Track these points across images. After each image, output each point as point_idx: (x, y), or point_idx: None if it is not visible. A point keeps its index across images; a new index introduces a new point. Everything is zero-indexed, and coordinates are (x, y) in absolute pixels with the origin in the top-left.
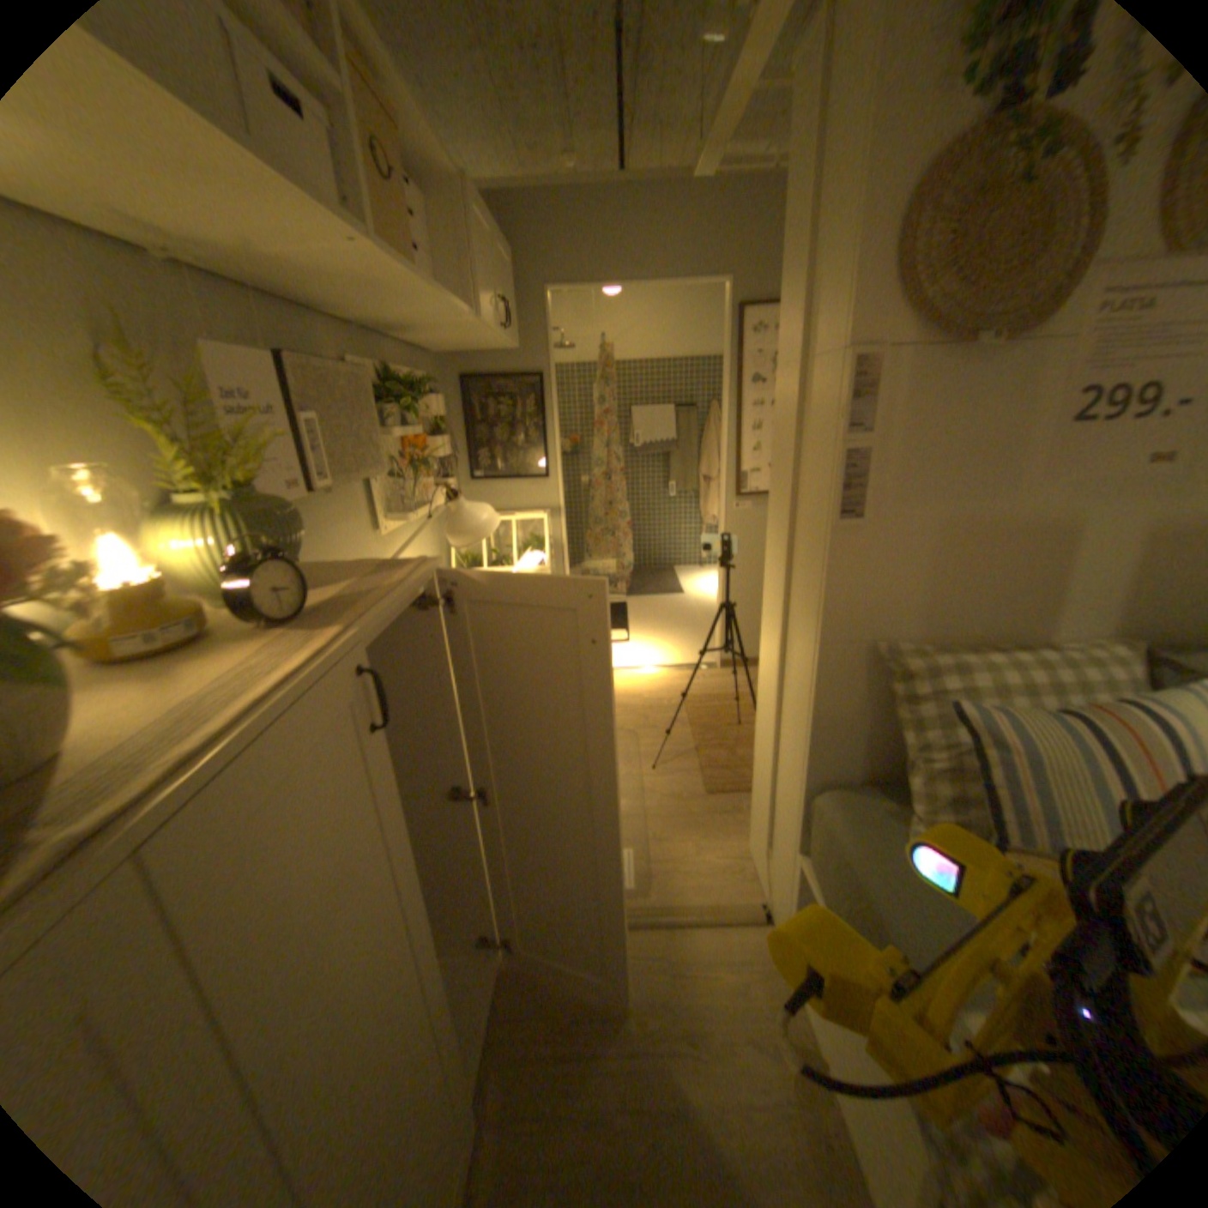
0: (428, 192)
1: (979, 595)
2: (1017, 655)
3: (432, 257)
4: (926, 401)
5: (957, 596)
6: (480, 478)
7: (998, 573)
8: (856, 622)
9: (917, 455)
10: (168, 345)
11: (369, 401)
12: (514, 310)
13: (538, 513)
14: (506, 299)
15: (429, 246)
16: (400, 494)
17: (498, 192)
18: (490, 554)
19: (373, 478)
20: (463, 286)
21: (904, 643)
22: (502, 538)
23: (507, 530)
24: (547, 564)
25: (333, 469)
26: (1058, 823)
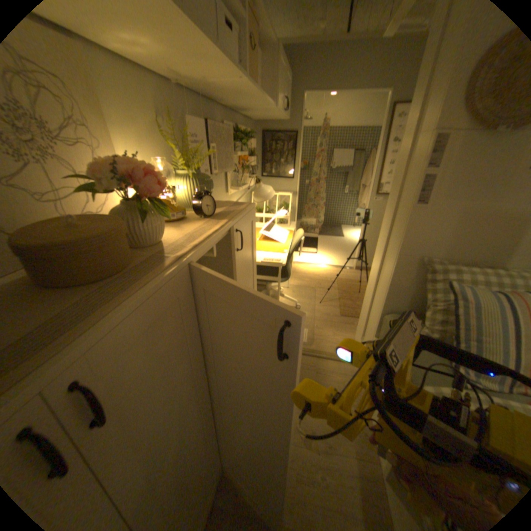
0: (263, 51)
1: (475, 243)
2: (486, 270)
3: (262, 80)
4: (467, 156)
5: (464, 243)
6: (265, 176)
7: (486, 235)
8: (416, 248)
9: (458, 179)
10: (174, 117)
11: (230, 141)
12: (289, 102)
13: (287, 194)
14: (287, 97)
15: (261, 75)
16: (236, 180)
17: (289, 45)
18: (265, 209)
19: (228, 172)
20: (272, 93)
21: (436, 259)
22: (271, 203)
23: (273, 200)
24: (287, 216)
25: (218, 167)
26: (482, 331)
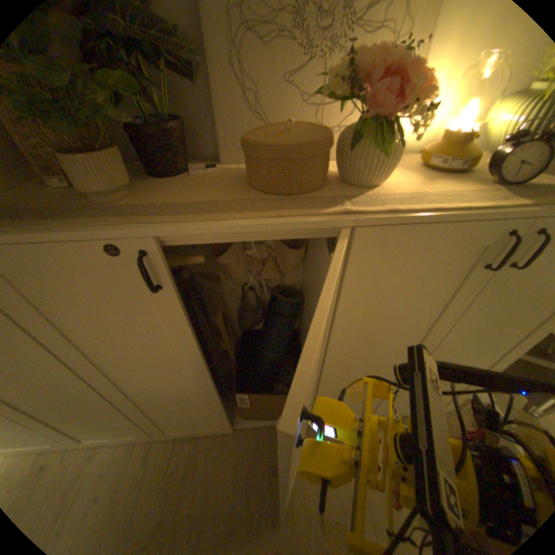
0: None
1: None
2: None
3: None
4: None
5: None
6: None
7: None
8: None
9: None
10: None
11: None
12: None
13: None
14: None
15: None
16: None
17: None
18: None
19: None
20: None
21: None
22: None
23: None
24: None
25: None
26: None
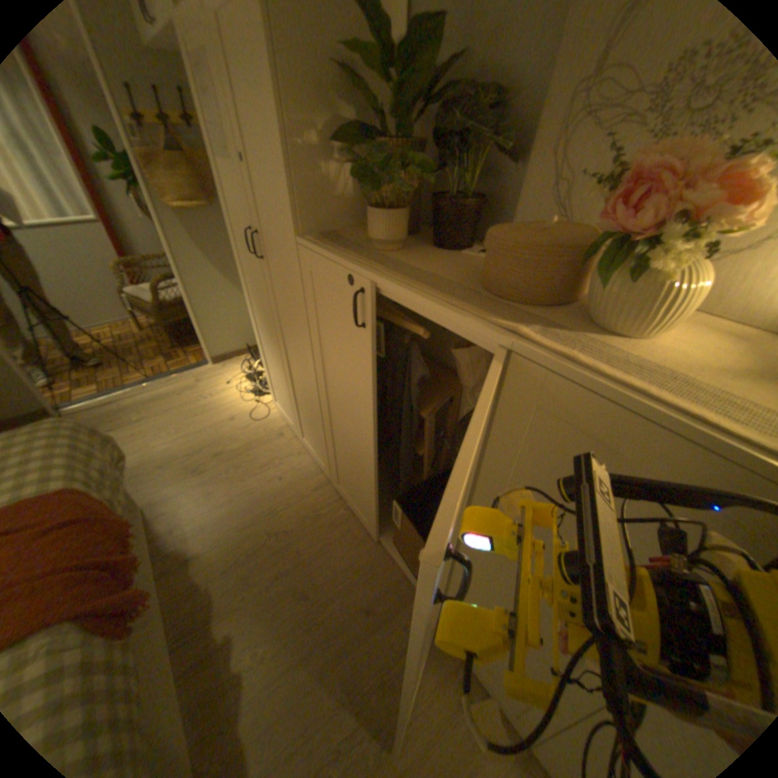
0: None
1: None
2: None
3: None
4: None
5: None
6: None
7: None
8: None
9: None
10: None
11: None
12: None
13: None
14: None
15: None
16: None
17: None
18: None
19: None
20: None
21: None
22: None
23: None
24: None
25: None
26: None
